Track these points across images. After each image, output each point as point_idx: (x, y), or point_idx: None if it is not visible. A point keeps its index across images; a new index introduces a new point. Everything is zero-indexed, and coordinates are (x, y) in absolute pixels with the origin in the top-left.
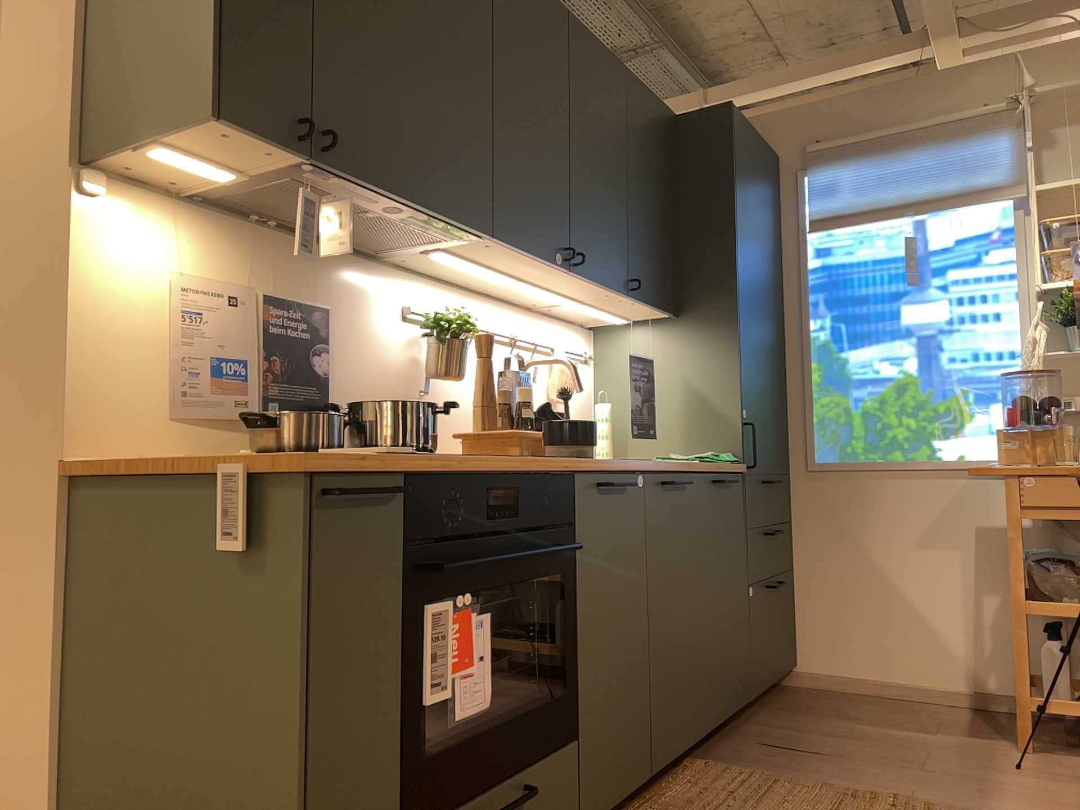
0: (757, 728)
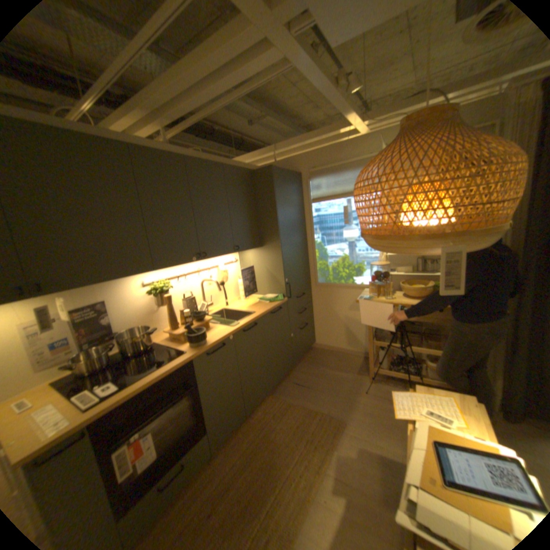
0: (294, 374)
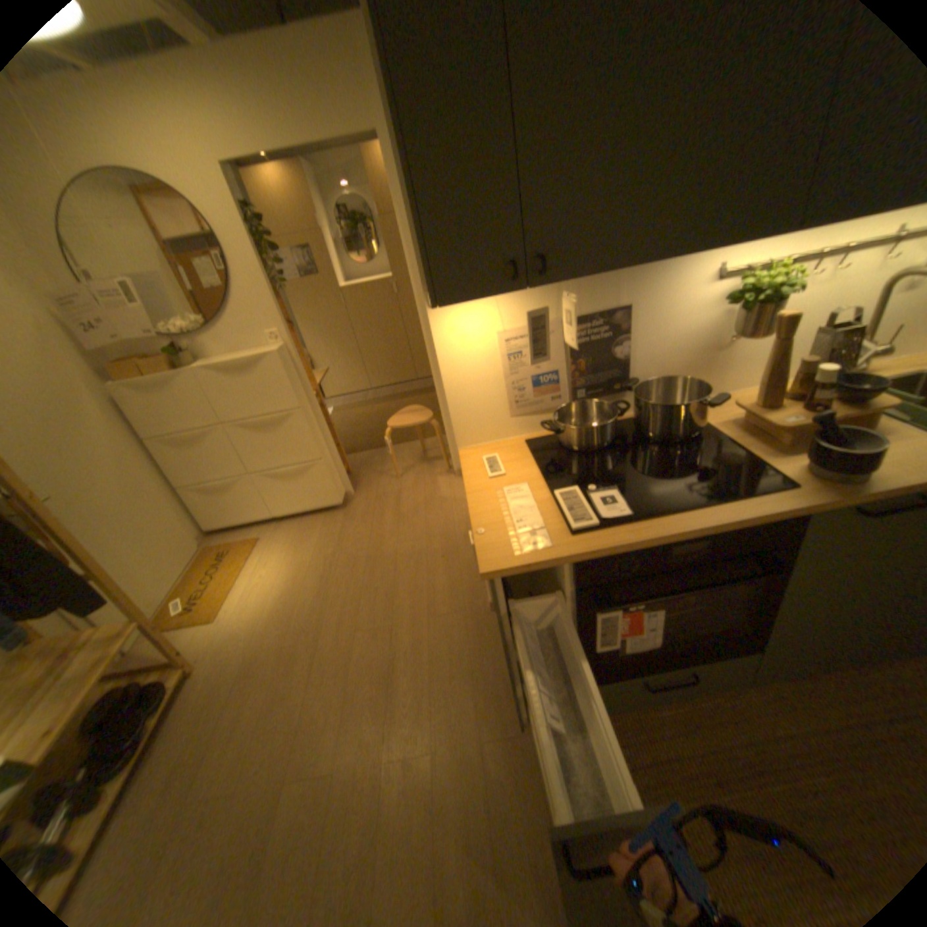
0: None
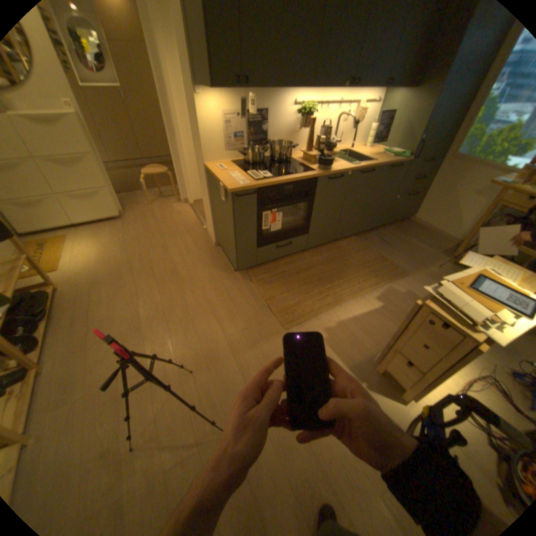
0: (381, 231)
